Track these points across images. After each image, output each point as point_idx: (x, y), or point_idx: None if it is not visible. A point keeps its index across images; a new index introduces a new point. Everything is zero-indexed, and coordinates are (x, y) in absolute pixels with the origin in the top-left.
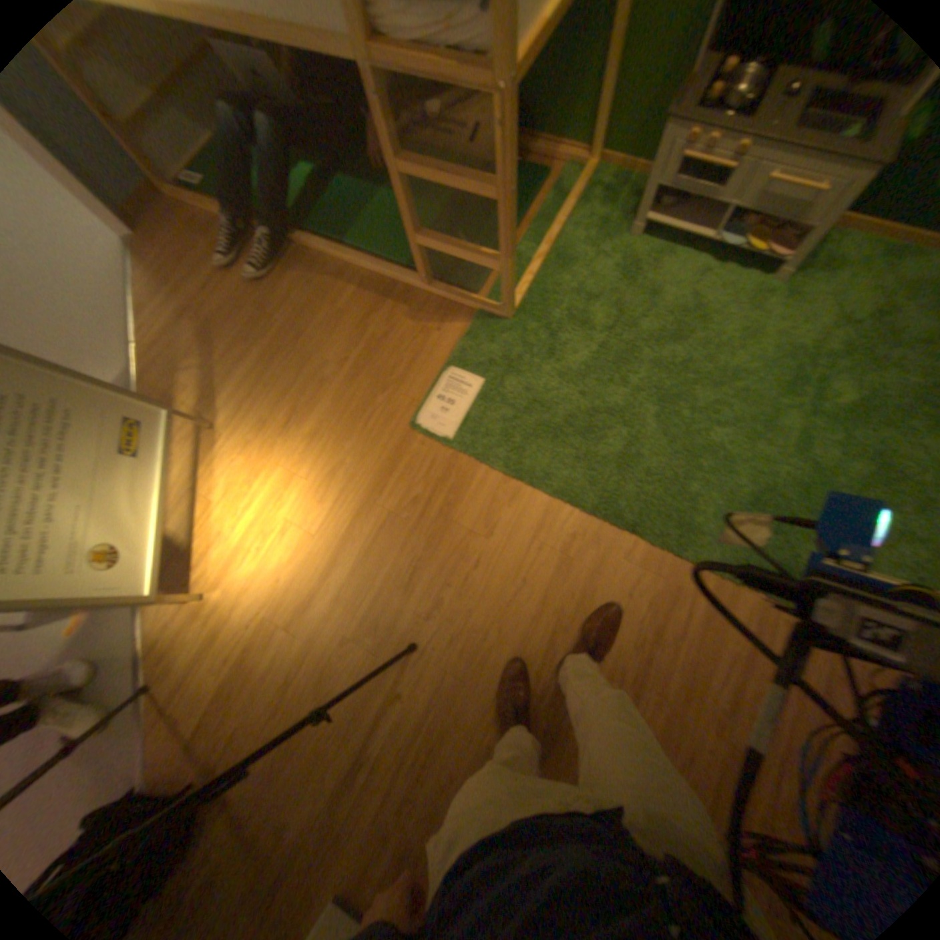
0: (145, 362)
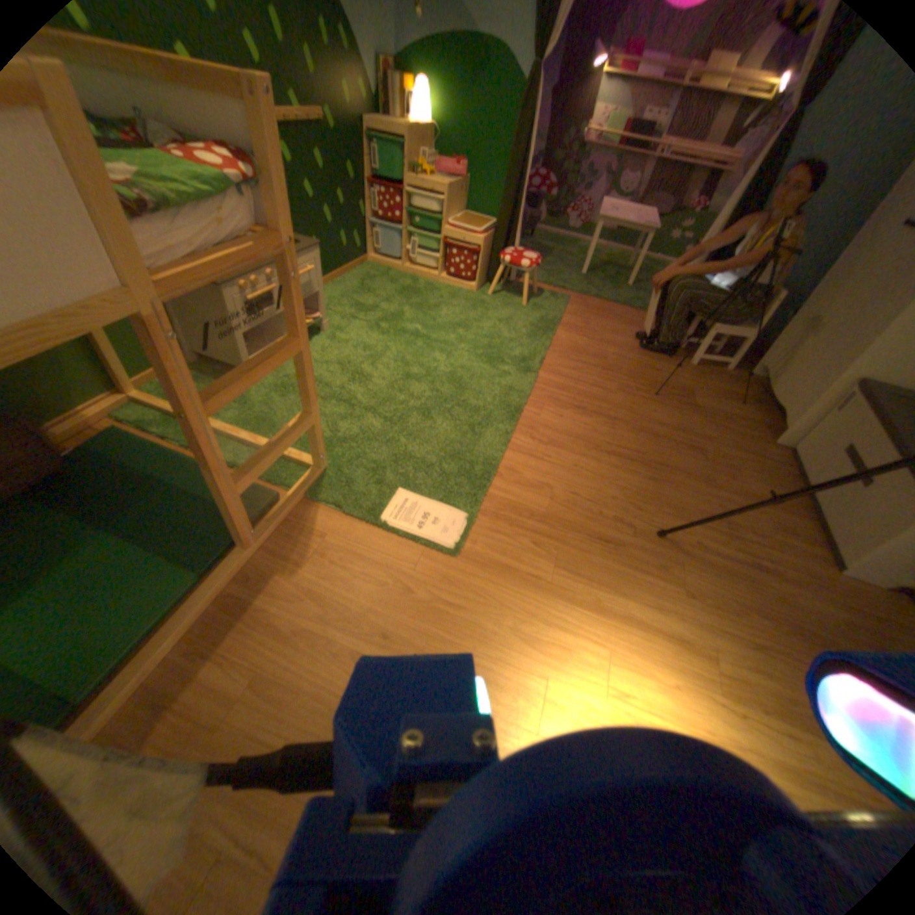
0: None
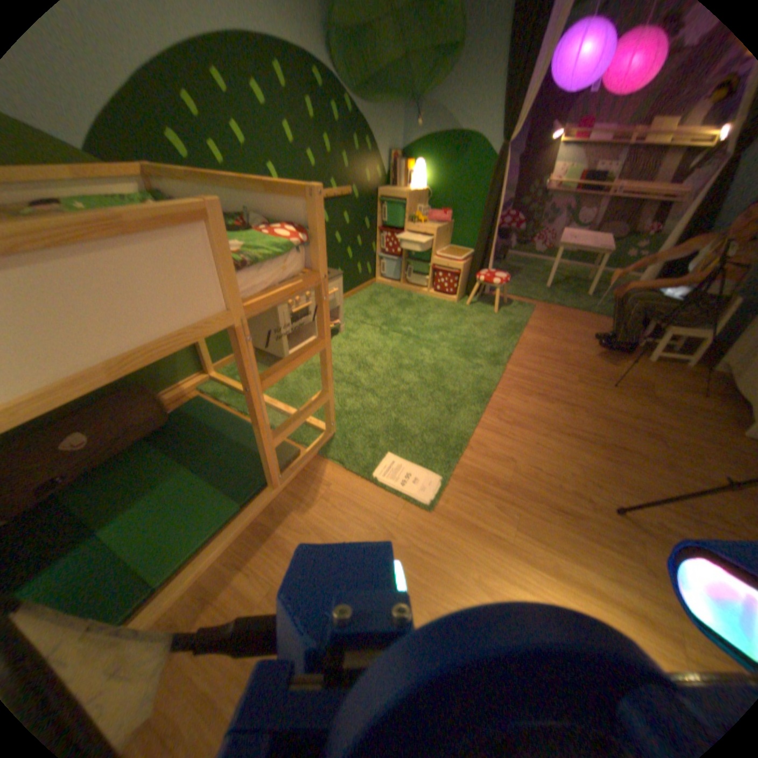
0: None
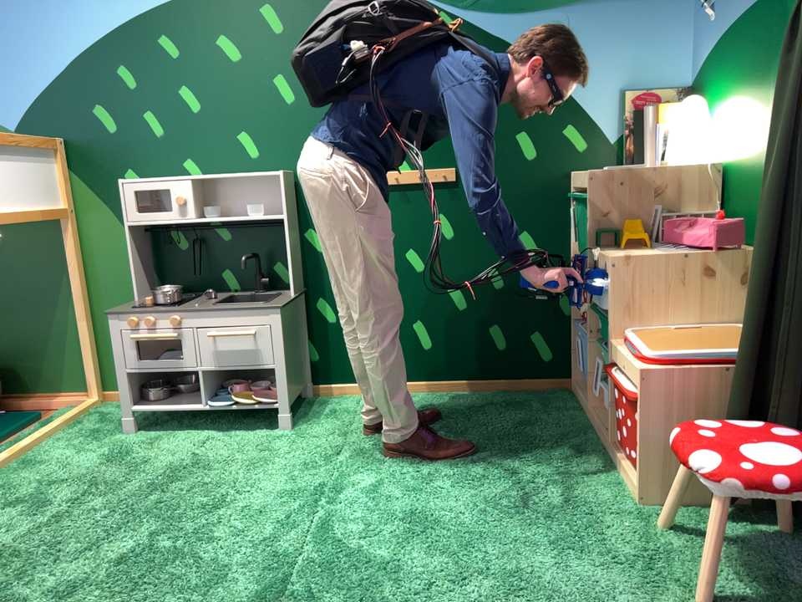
0: None
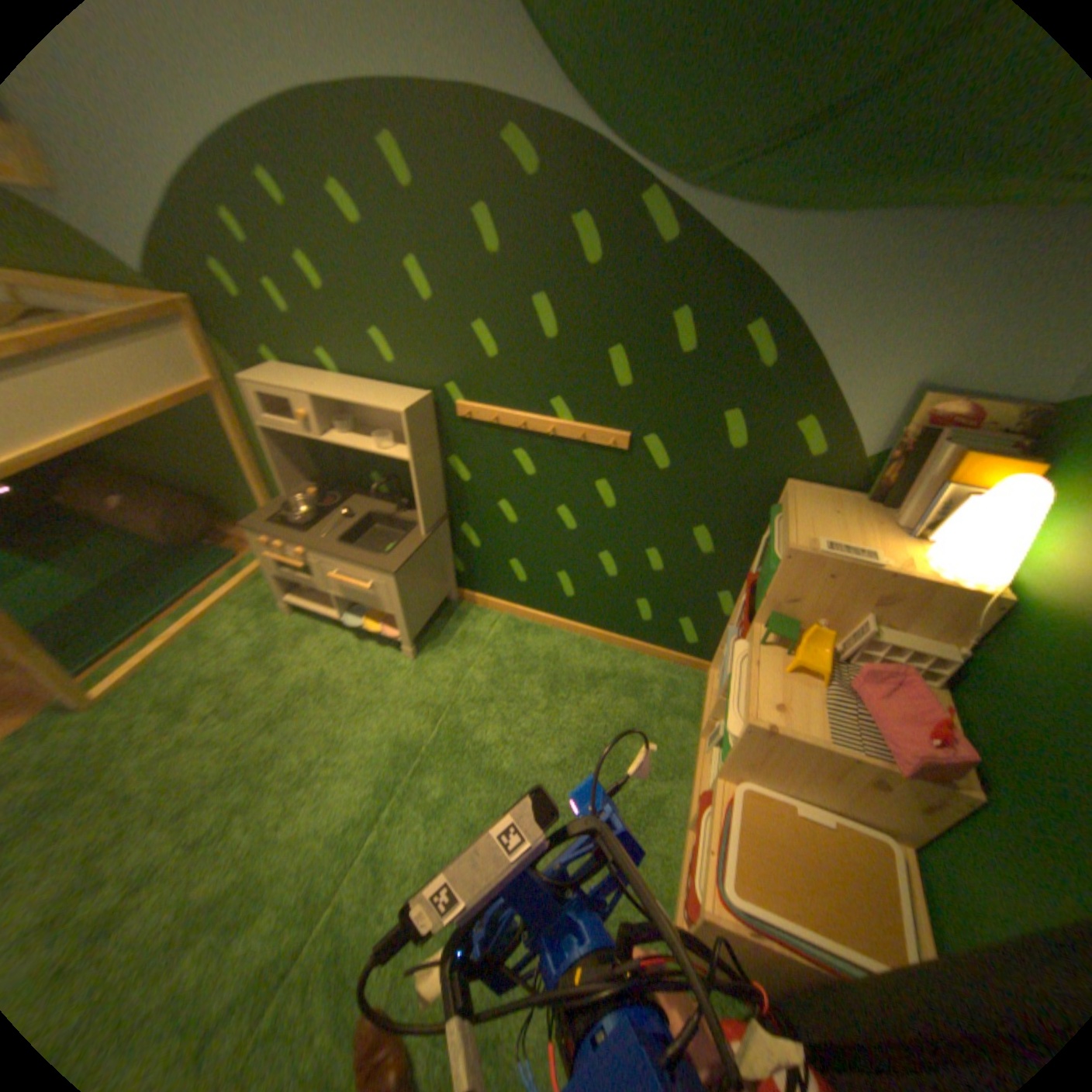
0: None
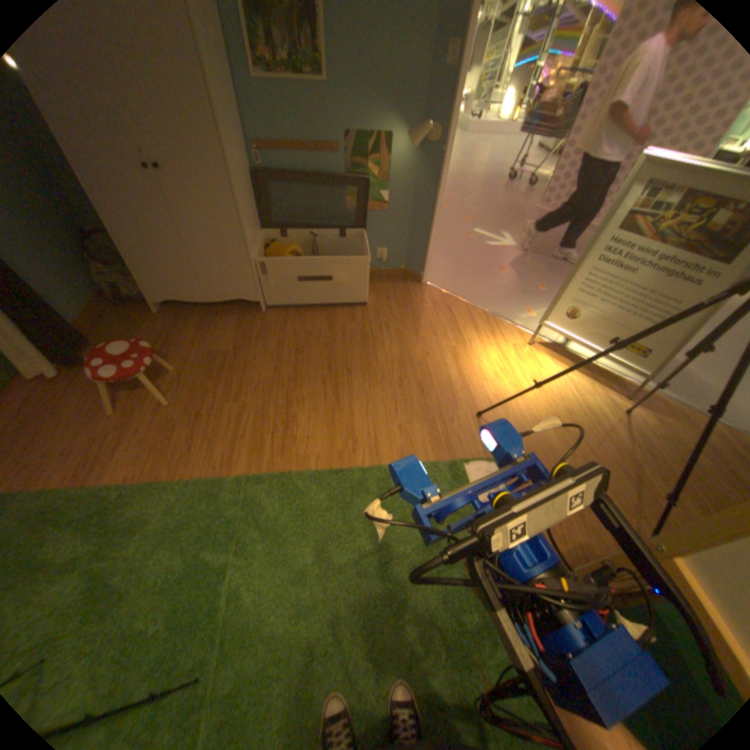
0: (673, 406)
